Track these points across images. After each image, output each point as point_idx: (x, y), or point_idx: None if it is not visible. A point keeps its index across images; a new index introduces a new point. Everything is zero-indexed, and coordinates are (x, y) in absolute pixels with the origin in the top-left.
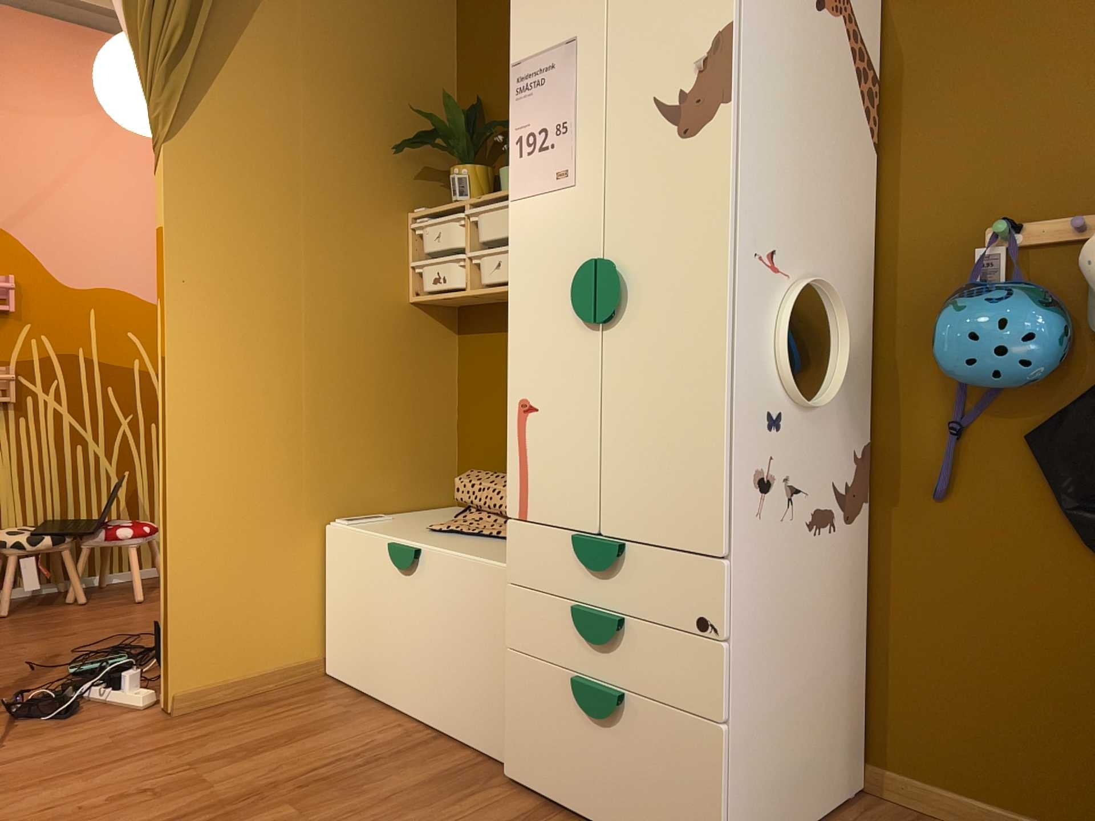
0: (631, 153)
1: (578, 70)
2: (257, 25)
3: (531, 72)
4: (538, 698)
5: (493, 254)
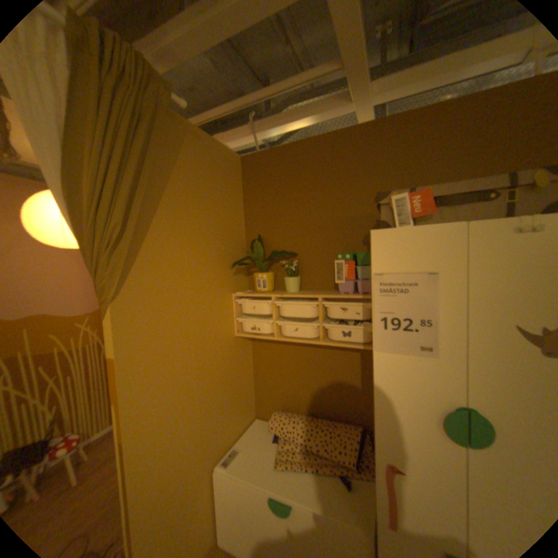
0: (494, 352)
1: (441, 291)
2: (158, 211)
3: (395, 281)
4: None
5: (294, 325)
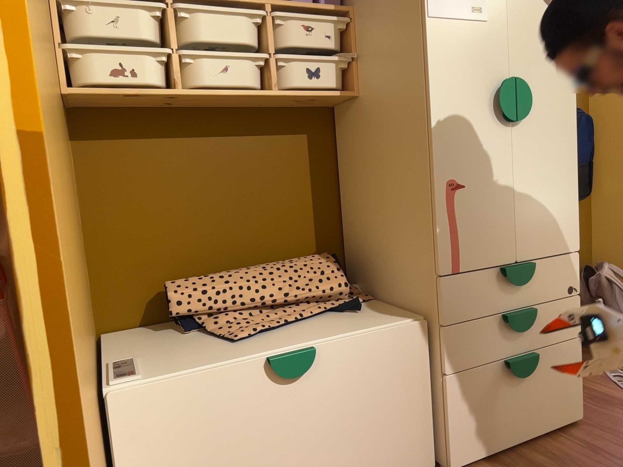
0: (523, 12)
1: None
2: None
3: None
4: (477, 393)
5: (221, 58)
